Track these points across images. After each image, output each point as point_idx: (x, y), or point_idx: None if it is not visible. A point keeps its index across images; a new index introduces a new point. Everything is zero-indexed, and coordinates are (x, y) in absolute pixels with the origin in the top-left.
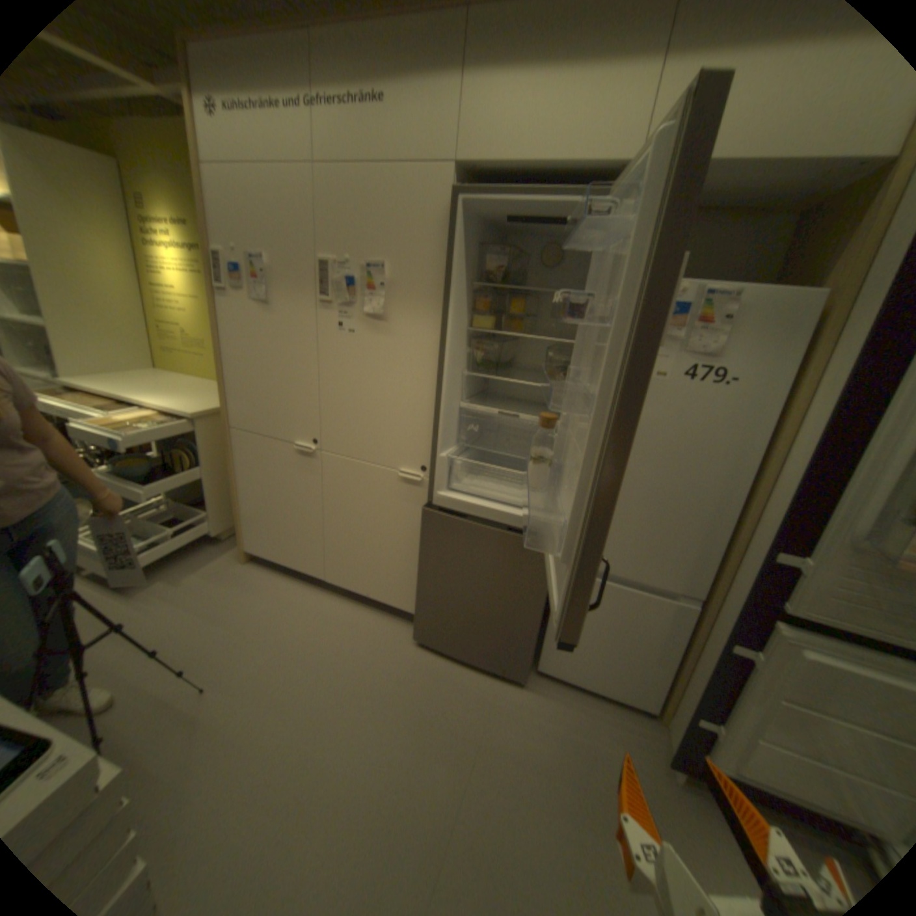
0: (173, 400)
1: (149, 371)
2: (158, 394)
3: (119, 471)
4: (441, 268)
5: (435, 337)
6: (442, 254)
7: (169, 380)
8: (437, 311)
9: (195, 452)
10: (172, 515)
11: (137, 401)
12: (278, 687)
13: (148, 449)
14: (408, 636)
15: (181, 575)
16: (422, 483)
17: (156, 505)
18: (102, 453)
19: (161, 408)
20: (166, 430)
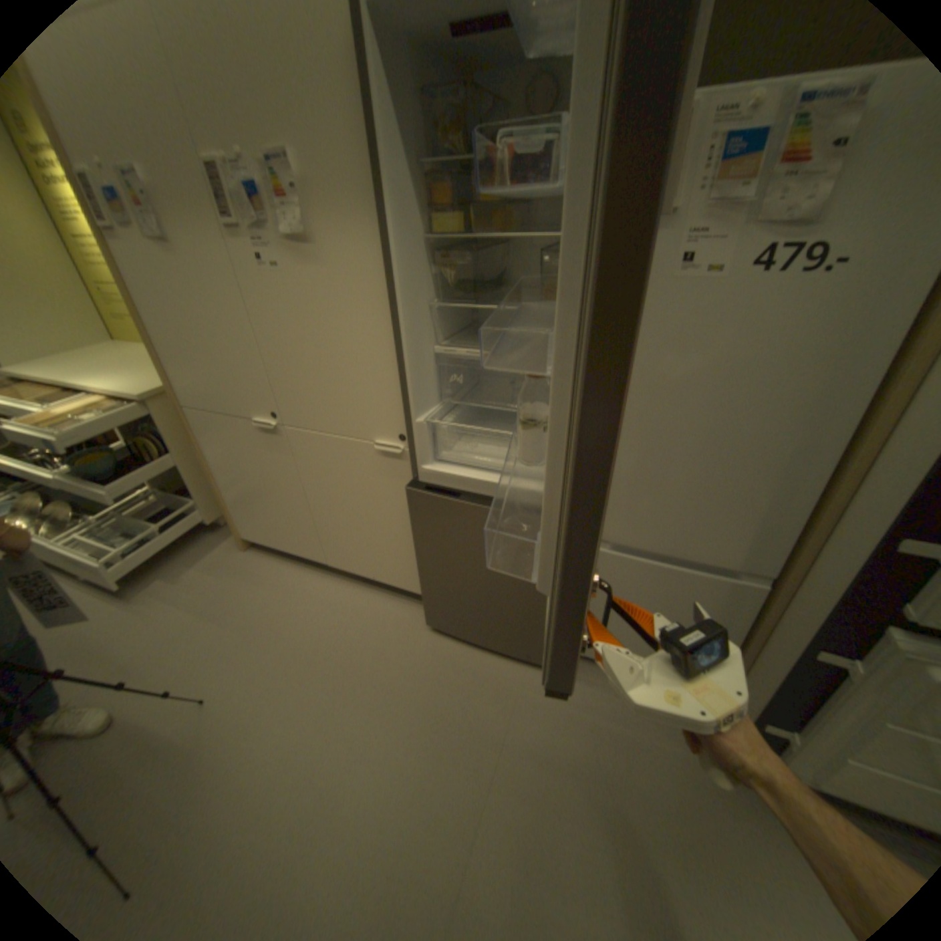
0: (122, 381)
1: (107, 346)
2: (106, 375)
3: (85, 470)
4: (363, 143)
5: (379, 257)
6: (360, 116)
7: (125, 355)
8: (373, 215)
9: (161, 439)
10: (164, 506)
11: (81, 388)
12: (282, 692)
13: (117, 439)
14: (423, 620)
15: (180, 571)
16: (404, 456)
17: (146, 497)
18: (69, 450)
19: (112, 392)
20: (116, 419)
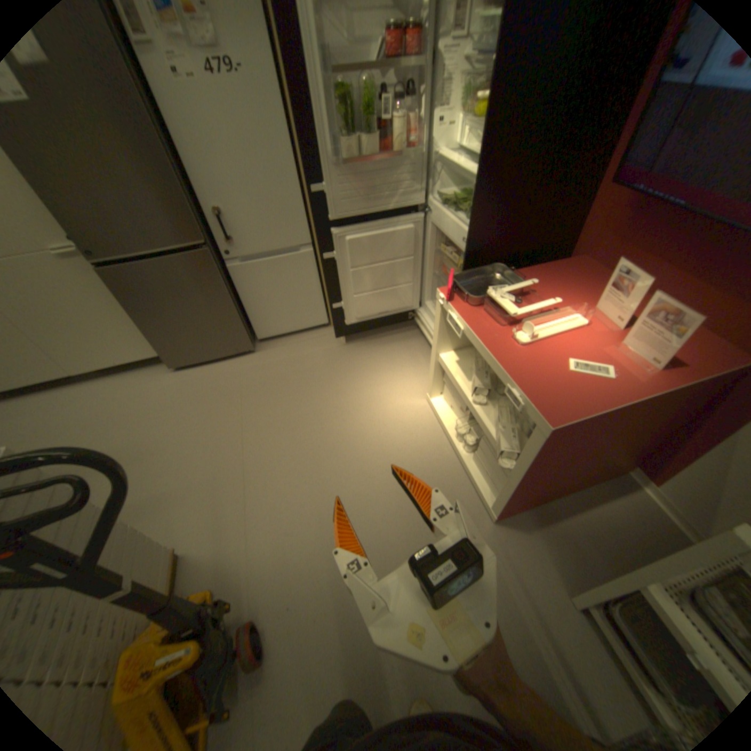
0: None
1: None
2: None
3: None
4: None
5: None
6: None
7: None
8: None
9: None
10: None
11: None
12: (87, 444)
13: None
14: (165, 371)
15: None
16: (80, 253)
17: None
18: None
19: None
20: None
